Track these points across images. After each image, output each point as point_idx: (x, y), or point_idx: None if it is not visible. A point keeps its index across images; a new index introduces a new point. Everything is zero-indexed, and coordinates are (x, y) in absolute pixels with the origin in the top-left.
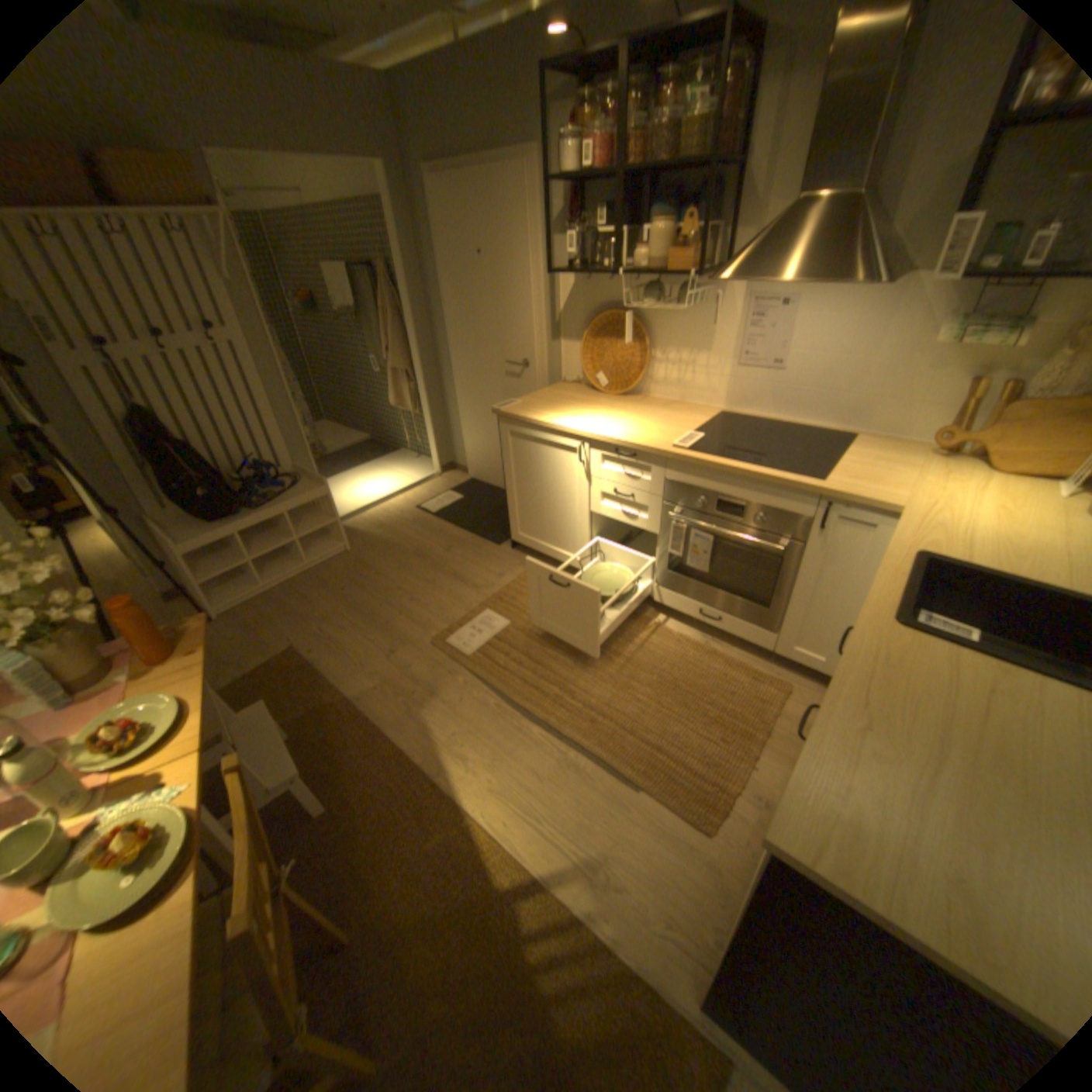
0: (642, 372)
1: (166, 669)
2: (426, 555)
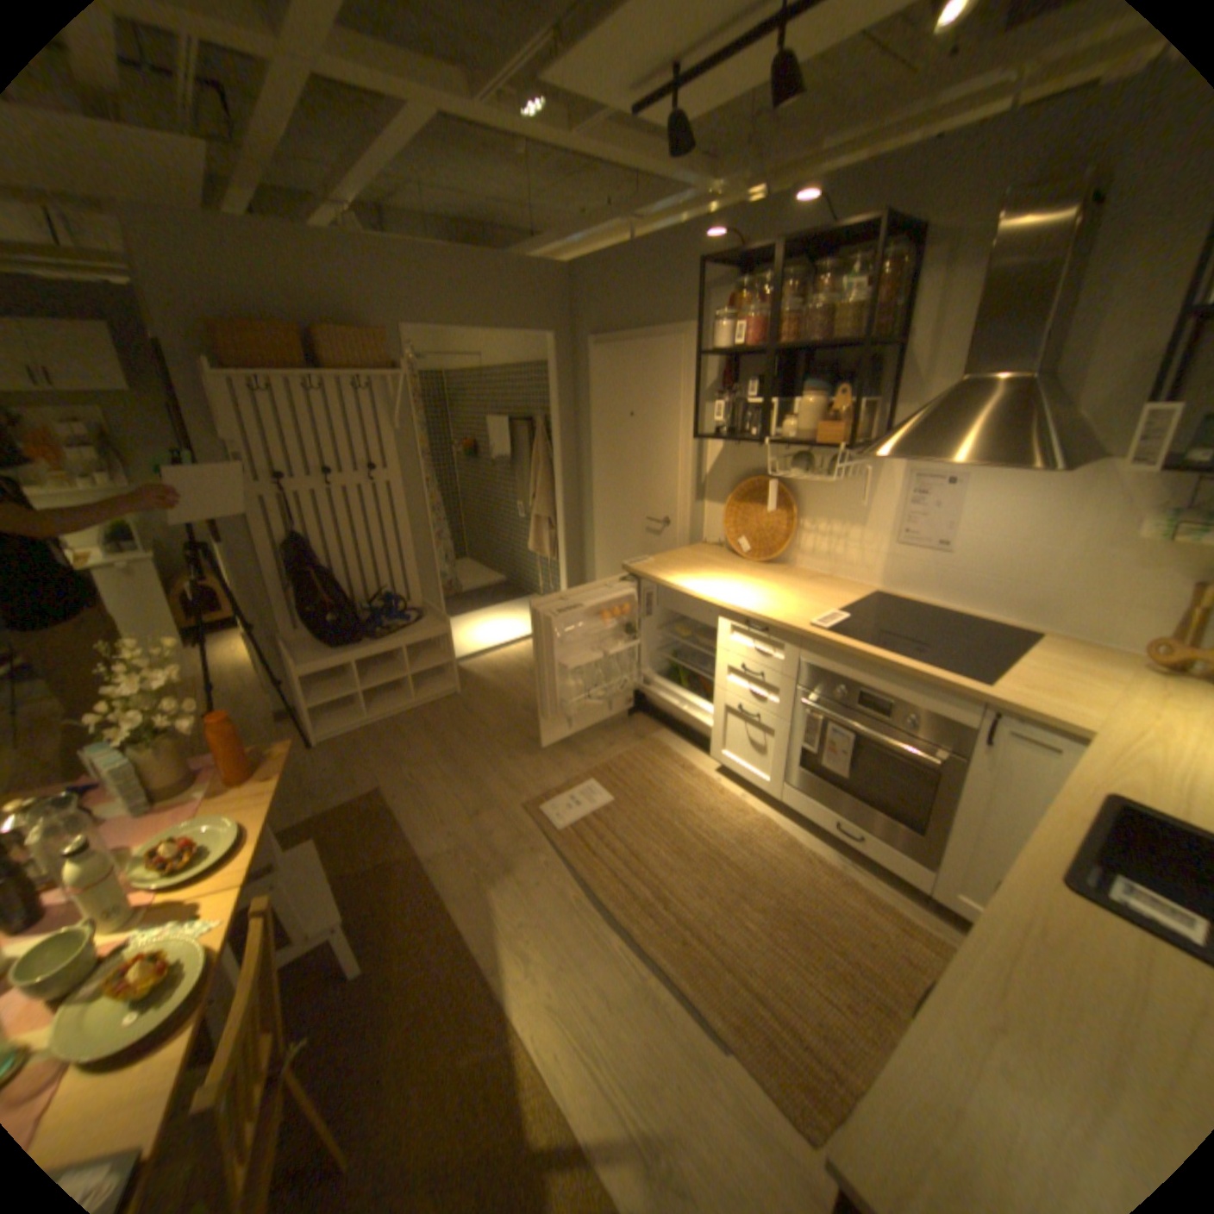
0: (789, 541)
1: (243, 793)
2: (536, 709)
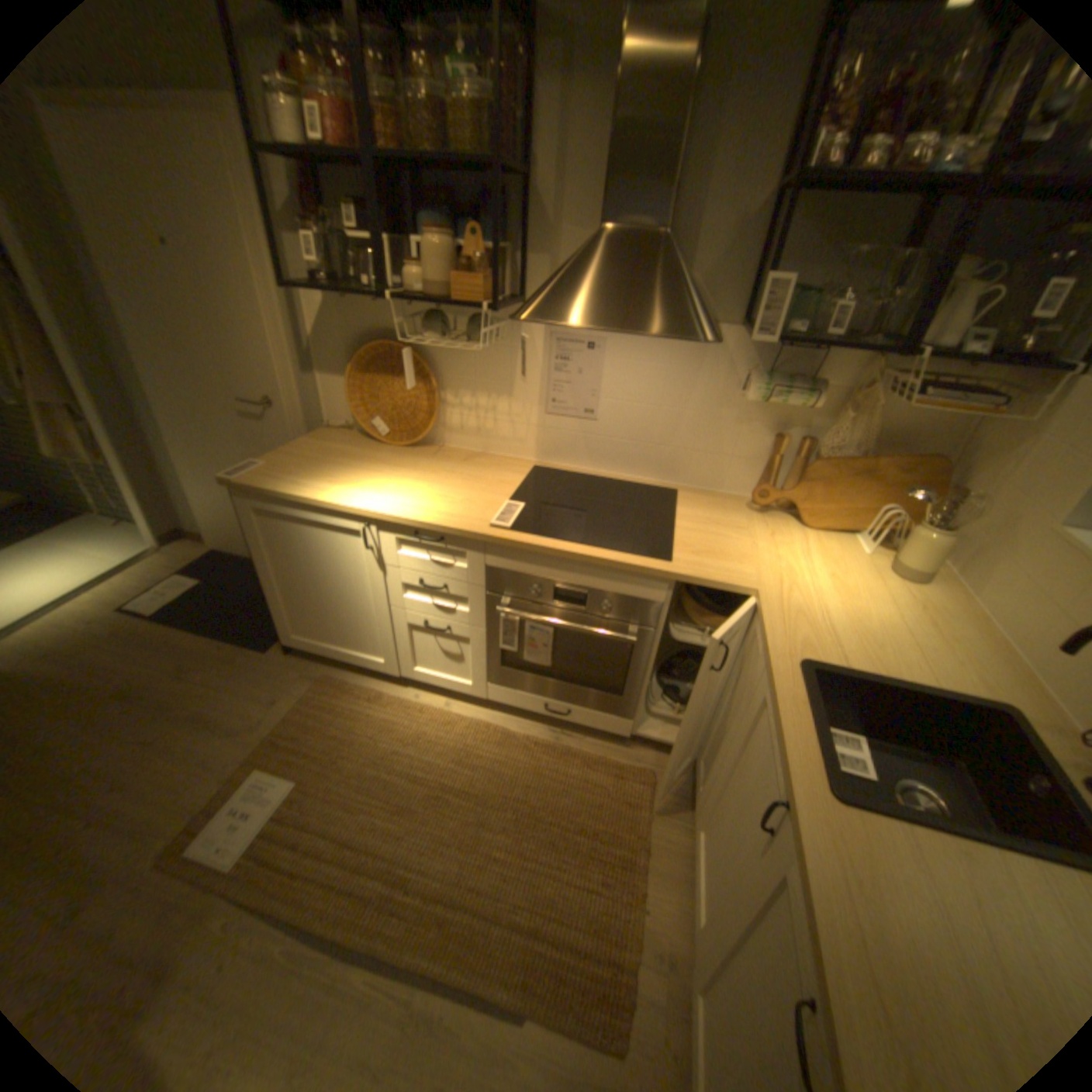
0: (433, 419)
1: None
2: (137, 695)
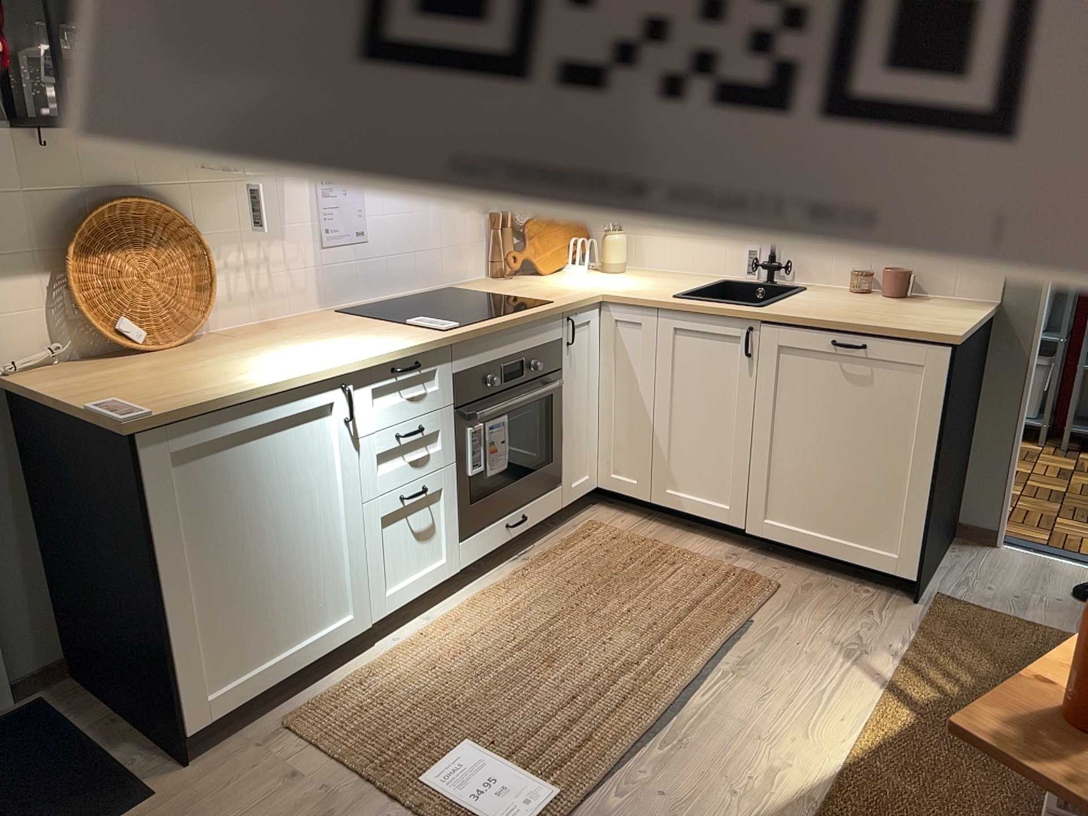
0: (217, 291)
1: None
2: None
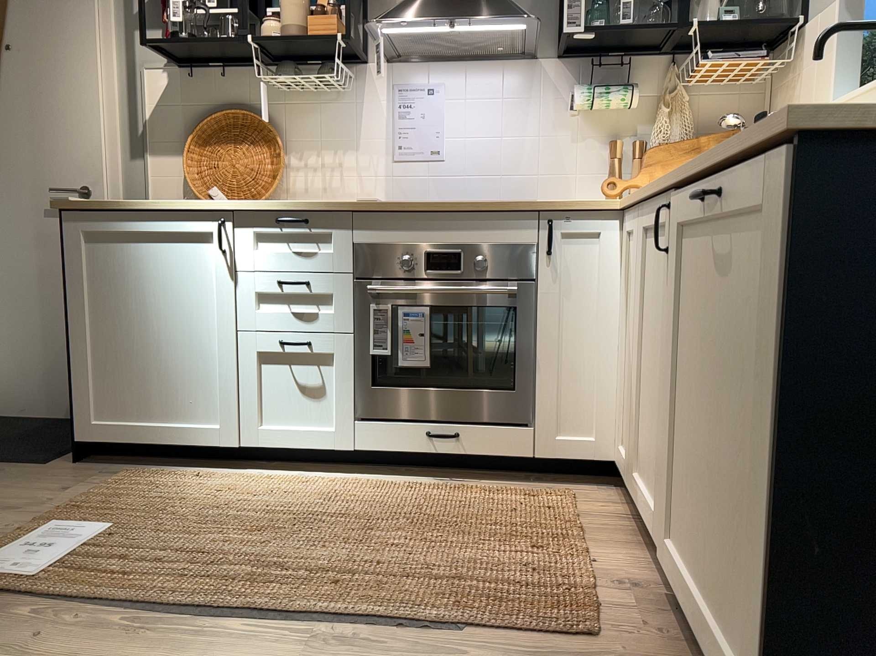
0: (278, 177)
1: None
2: None
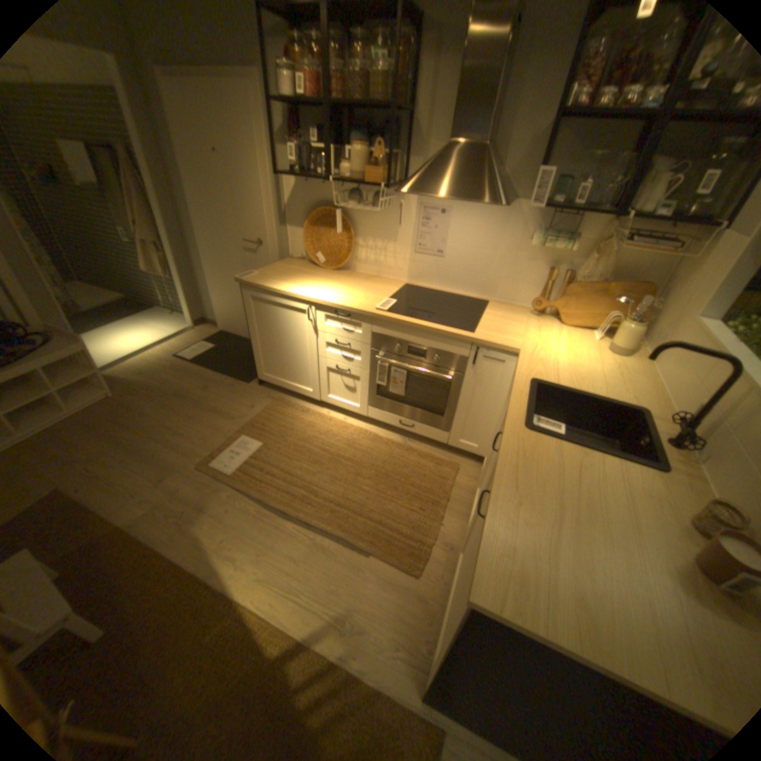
0: (351, 254)
1: None
2: (186, 395)
